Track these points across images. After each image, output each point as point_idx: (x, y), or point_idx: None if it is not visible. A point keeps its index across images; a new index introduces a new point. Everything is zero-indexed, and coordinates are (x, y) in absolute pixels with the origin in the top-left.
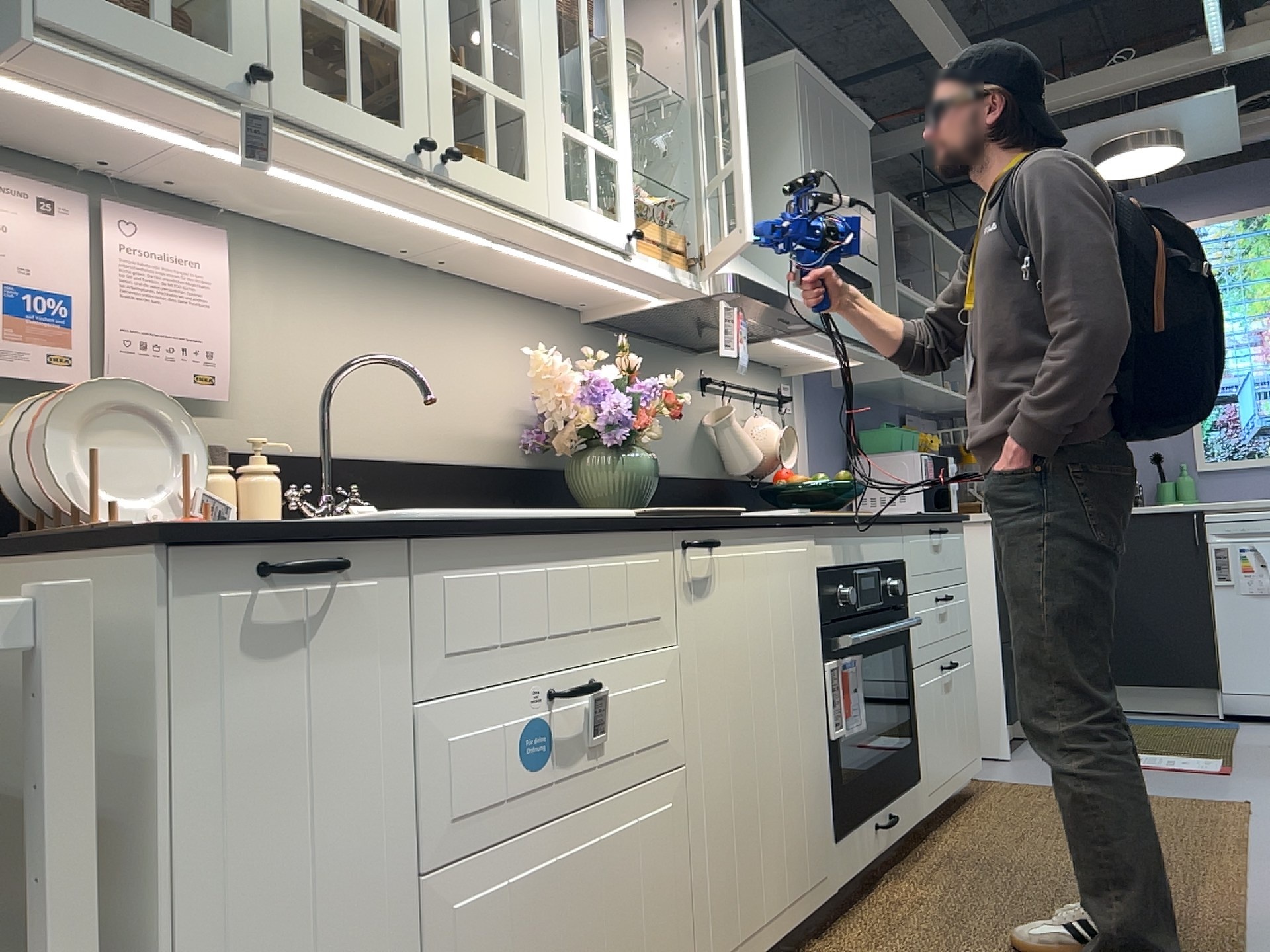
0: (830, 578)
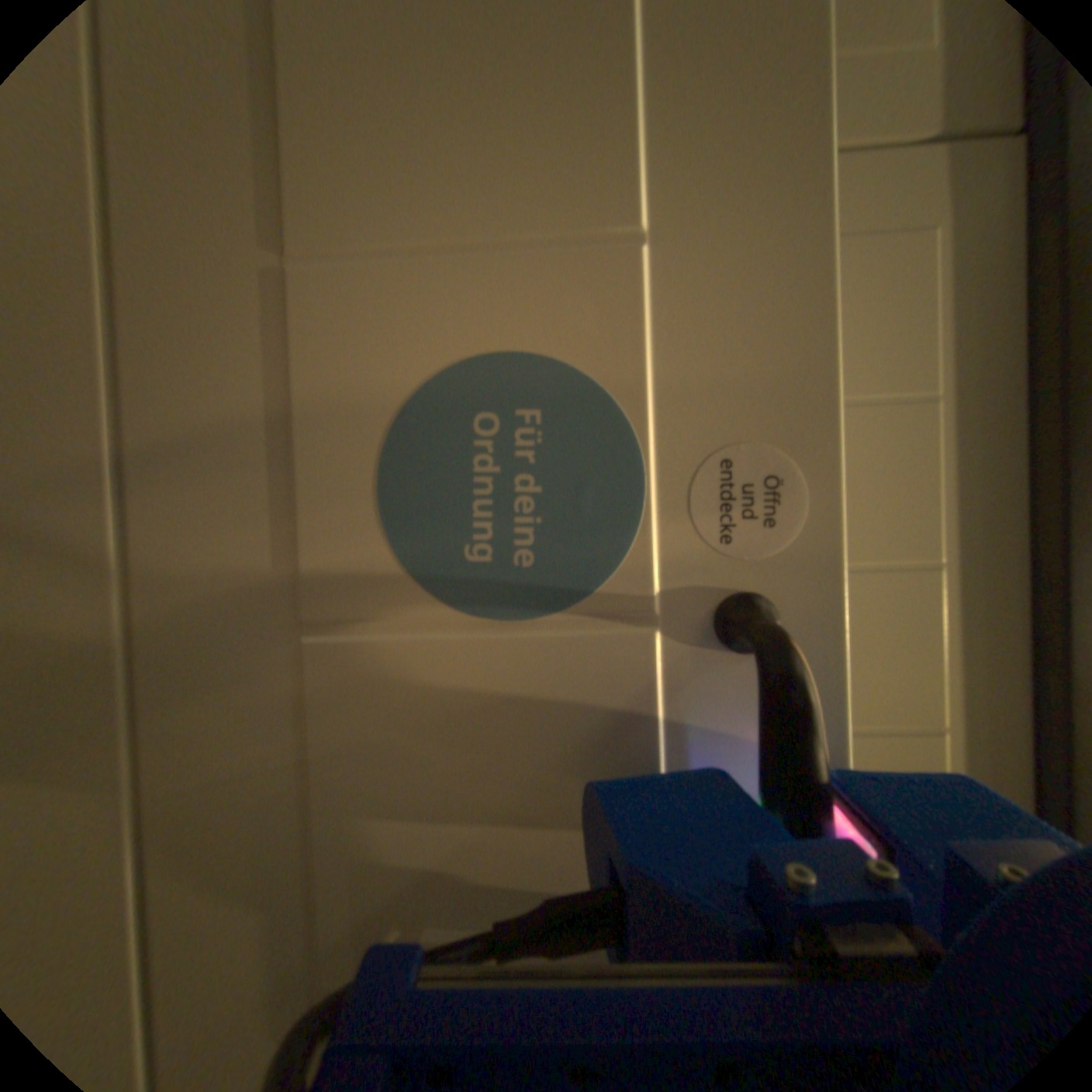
0: None
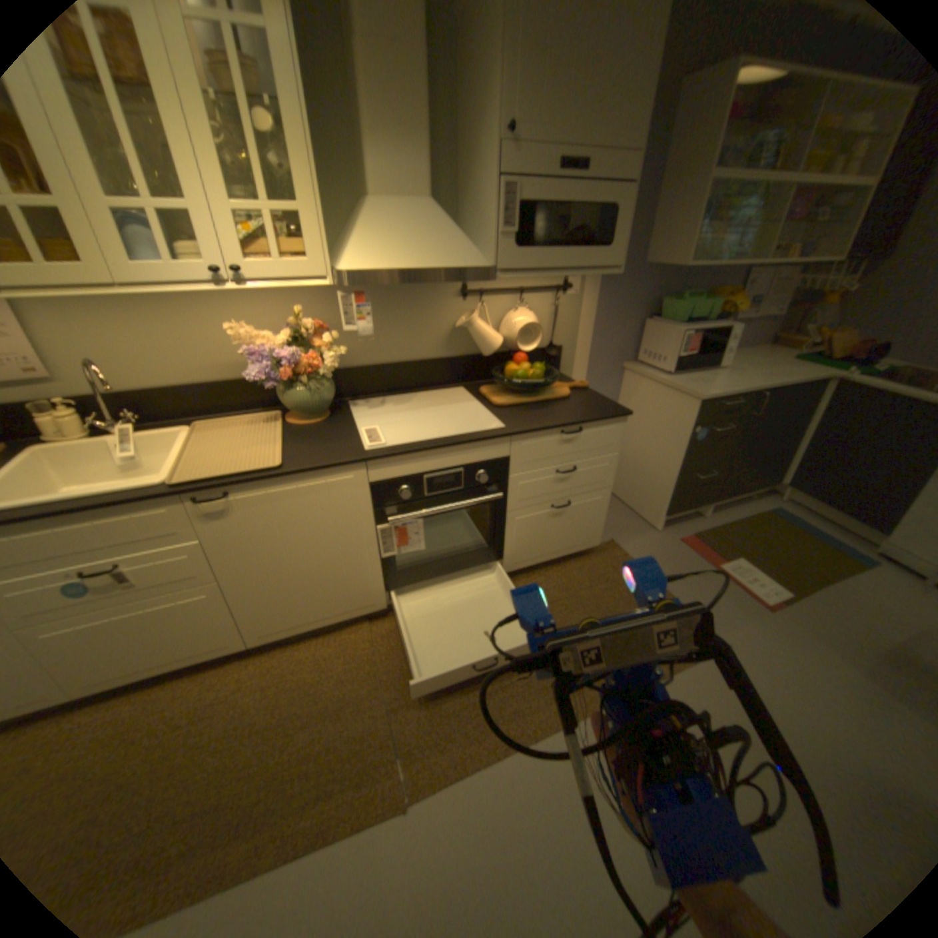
0: (388, 485)
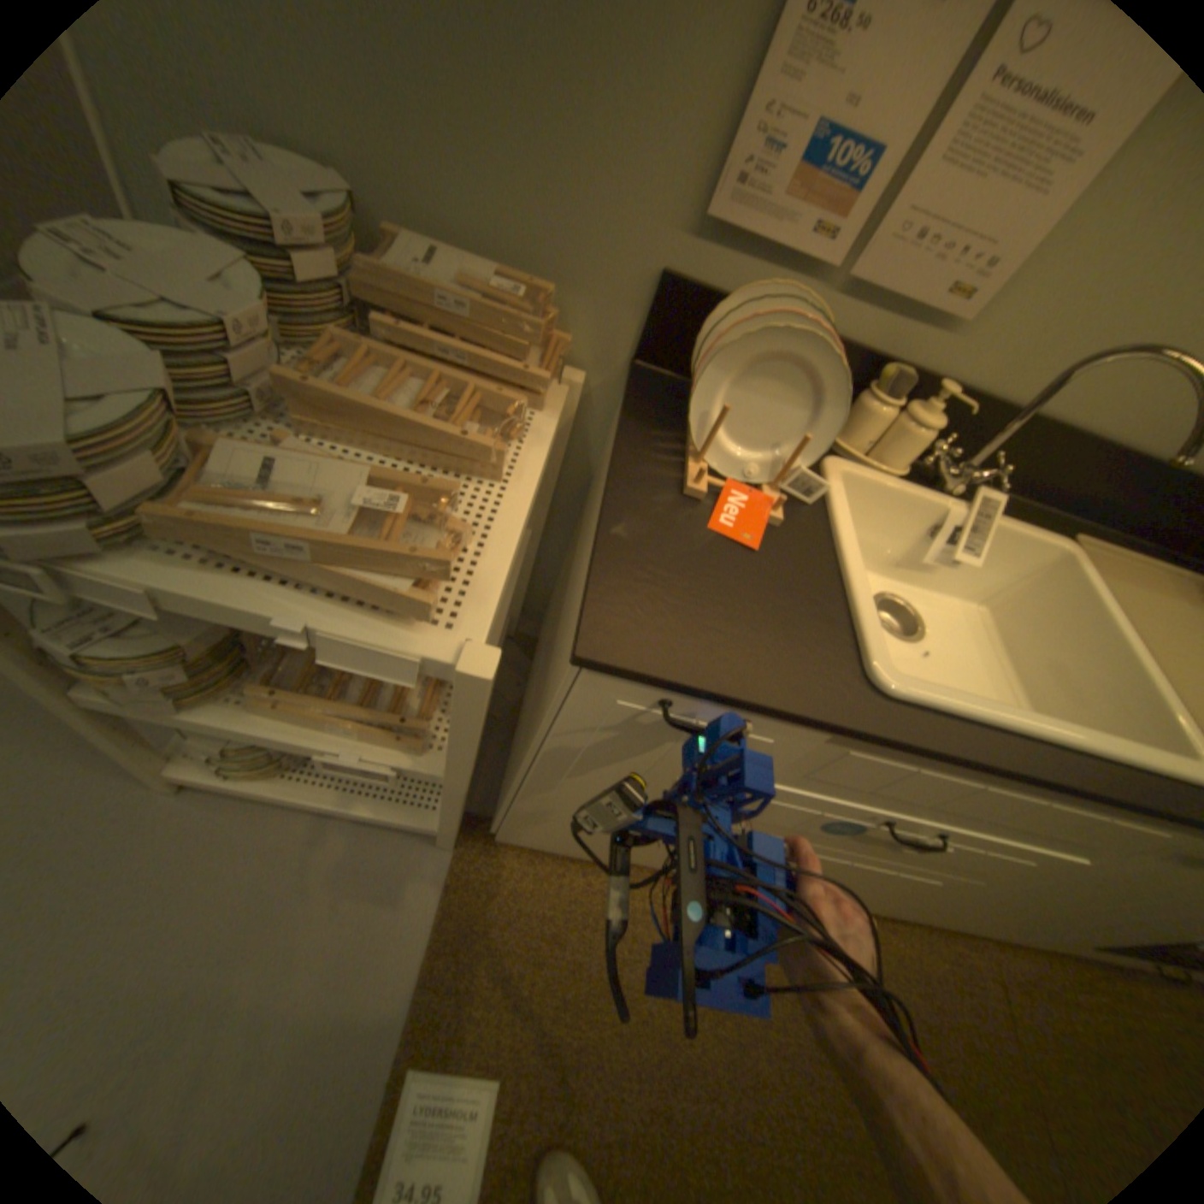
0: None
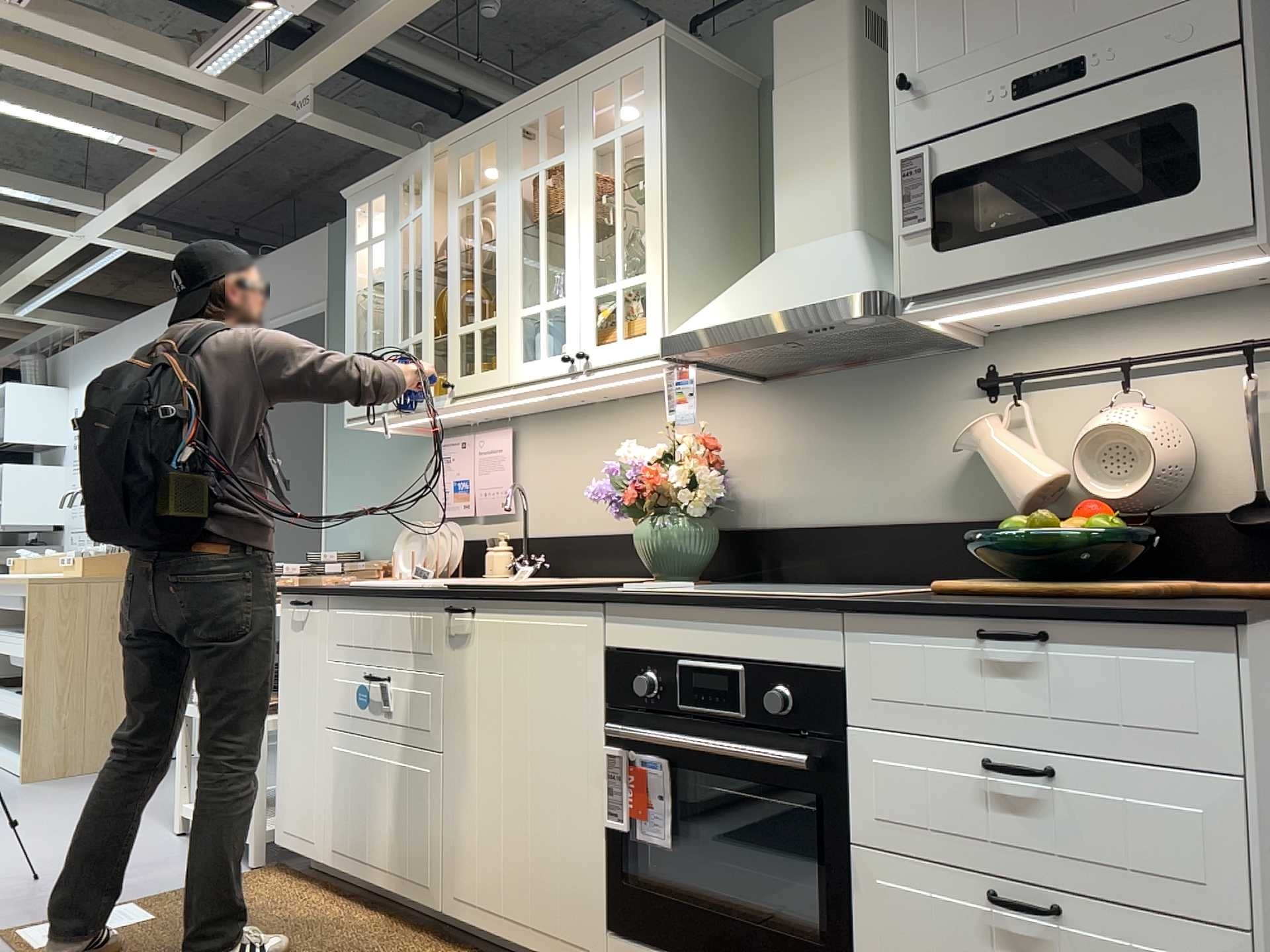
0: (628, 661)
